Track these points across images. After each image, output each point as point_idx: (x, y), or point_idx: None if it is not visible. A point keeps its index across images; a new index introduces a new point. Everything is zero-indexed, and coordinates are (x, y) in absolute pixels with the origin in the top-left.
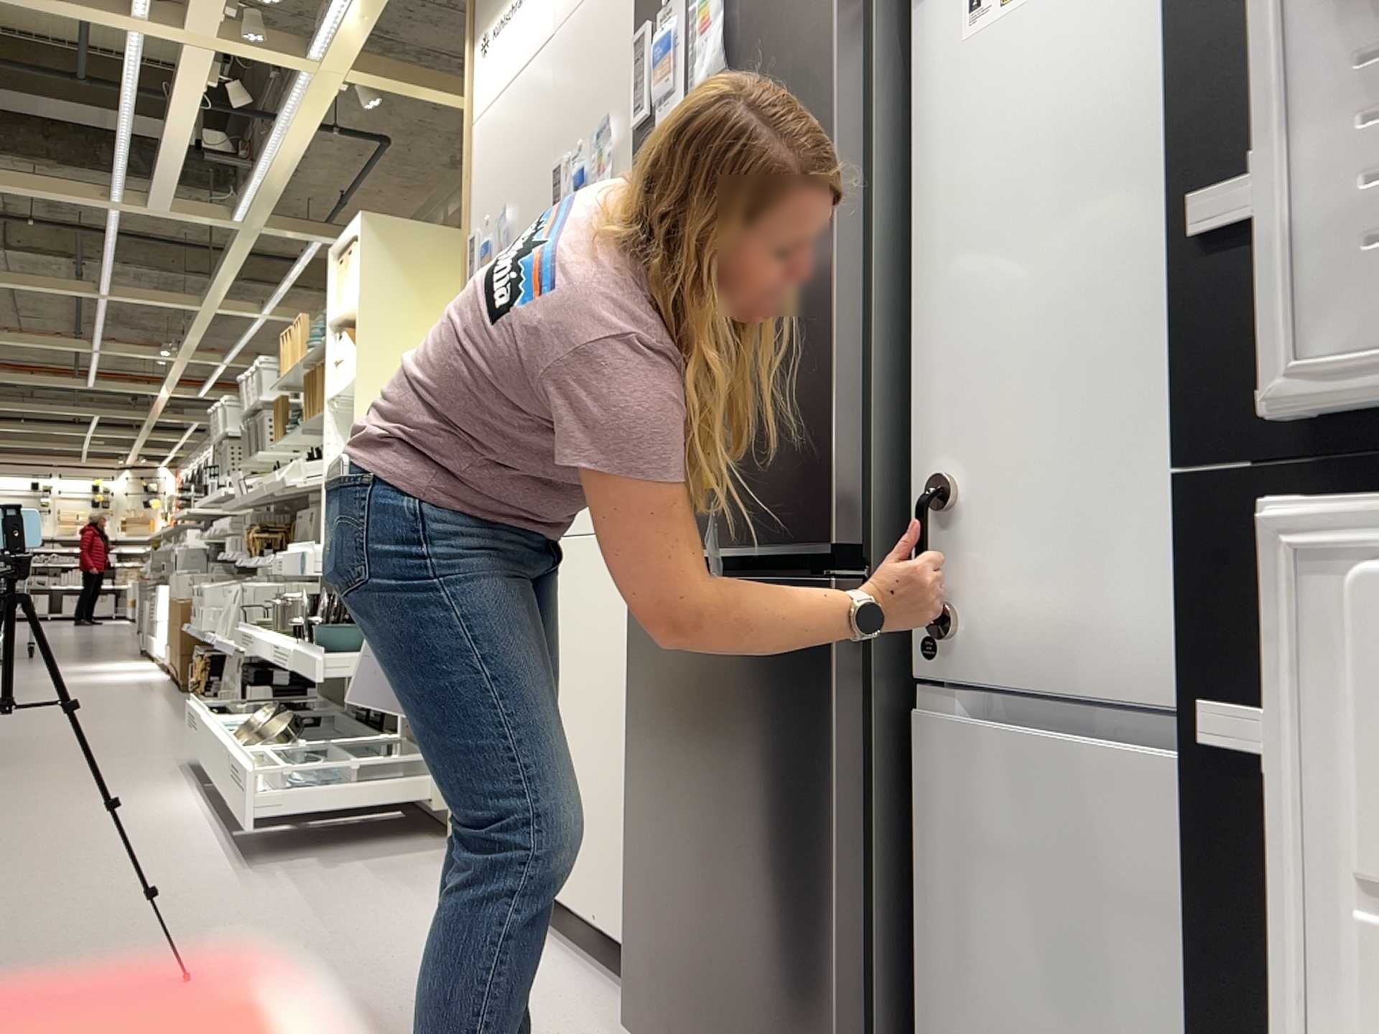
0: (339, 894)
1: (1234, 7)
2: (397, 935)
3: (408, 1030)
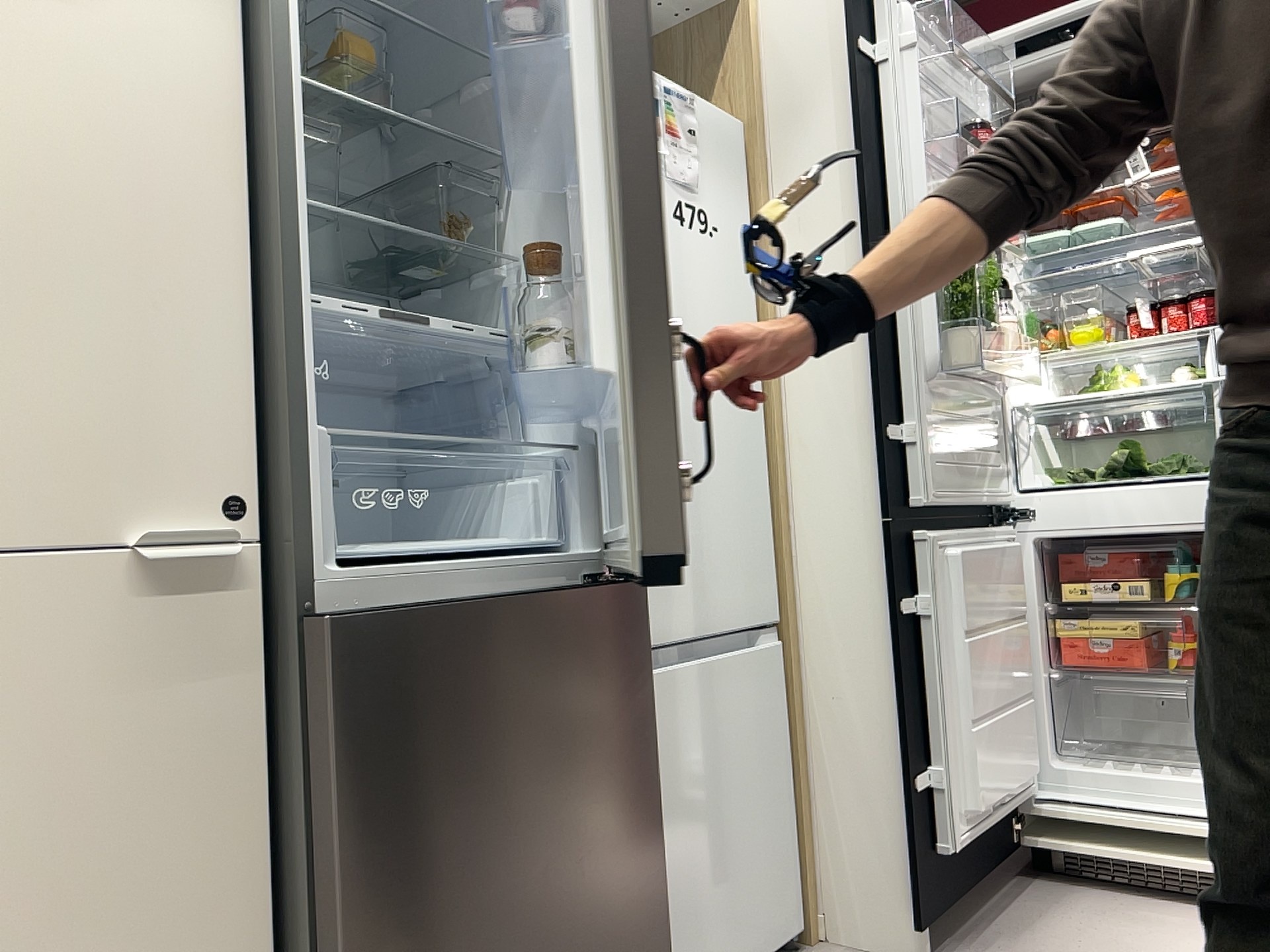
0: None
1: (886, 362)
2: None
3: None
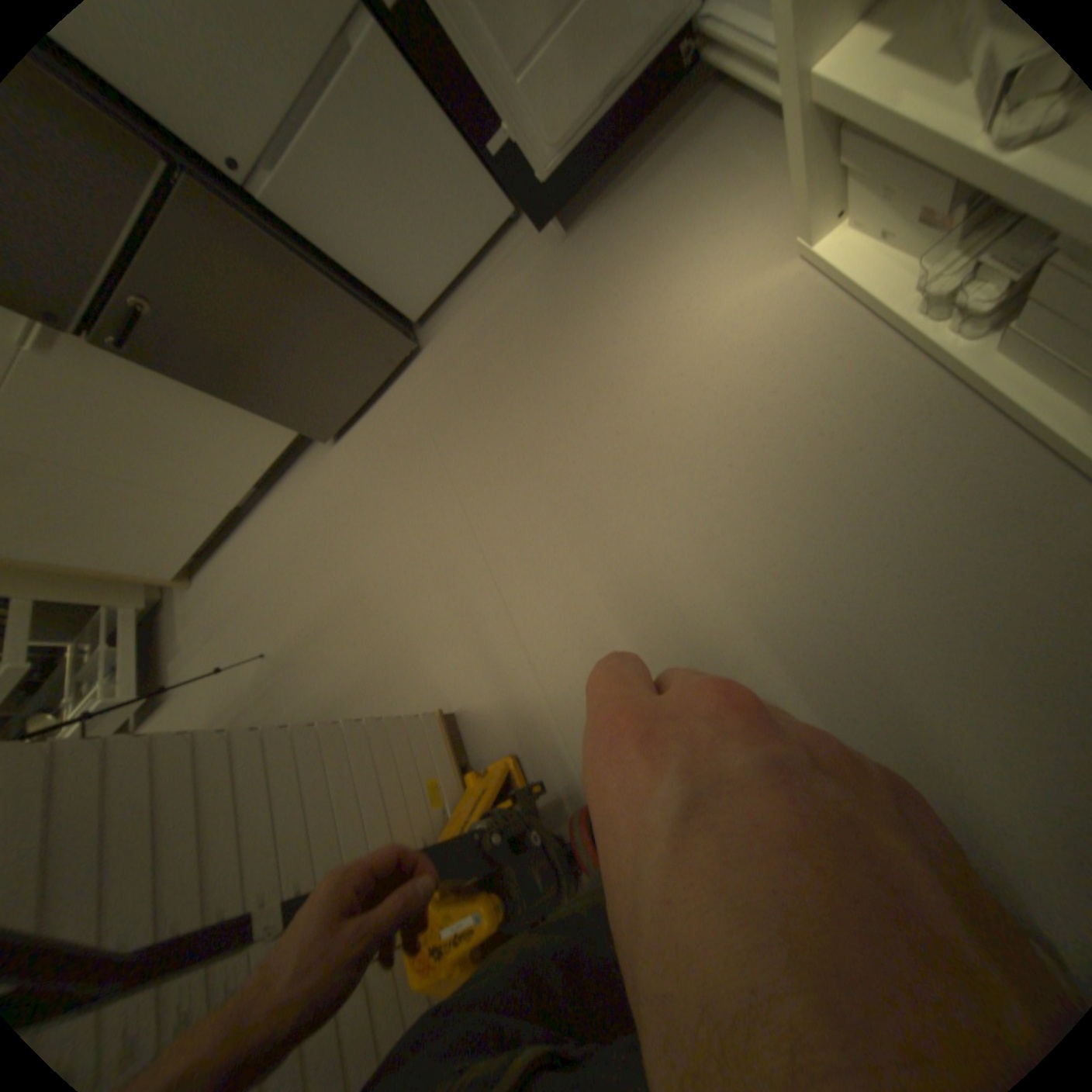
0: (207, 629)
1: None
2: (245, 579)
3: (308, 537)
